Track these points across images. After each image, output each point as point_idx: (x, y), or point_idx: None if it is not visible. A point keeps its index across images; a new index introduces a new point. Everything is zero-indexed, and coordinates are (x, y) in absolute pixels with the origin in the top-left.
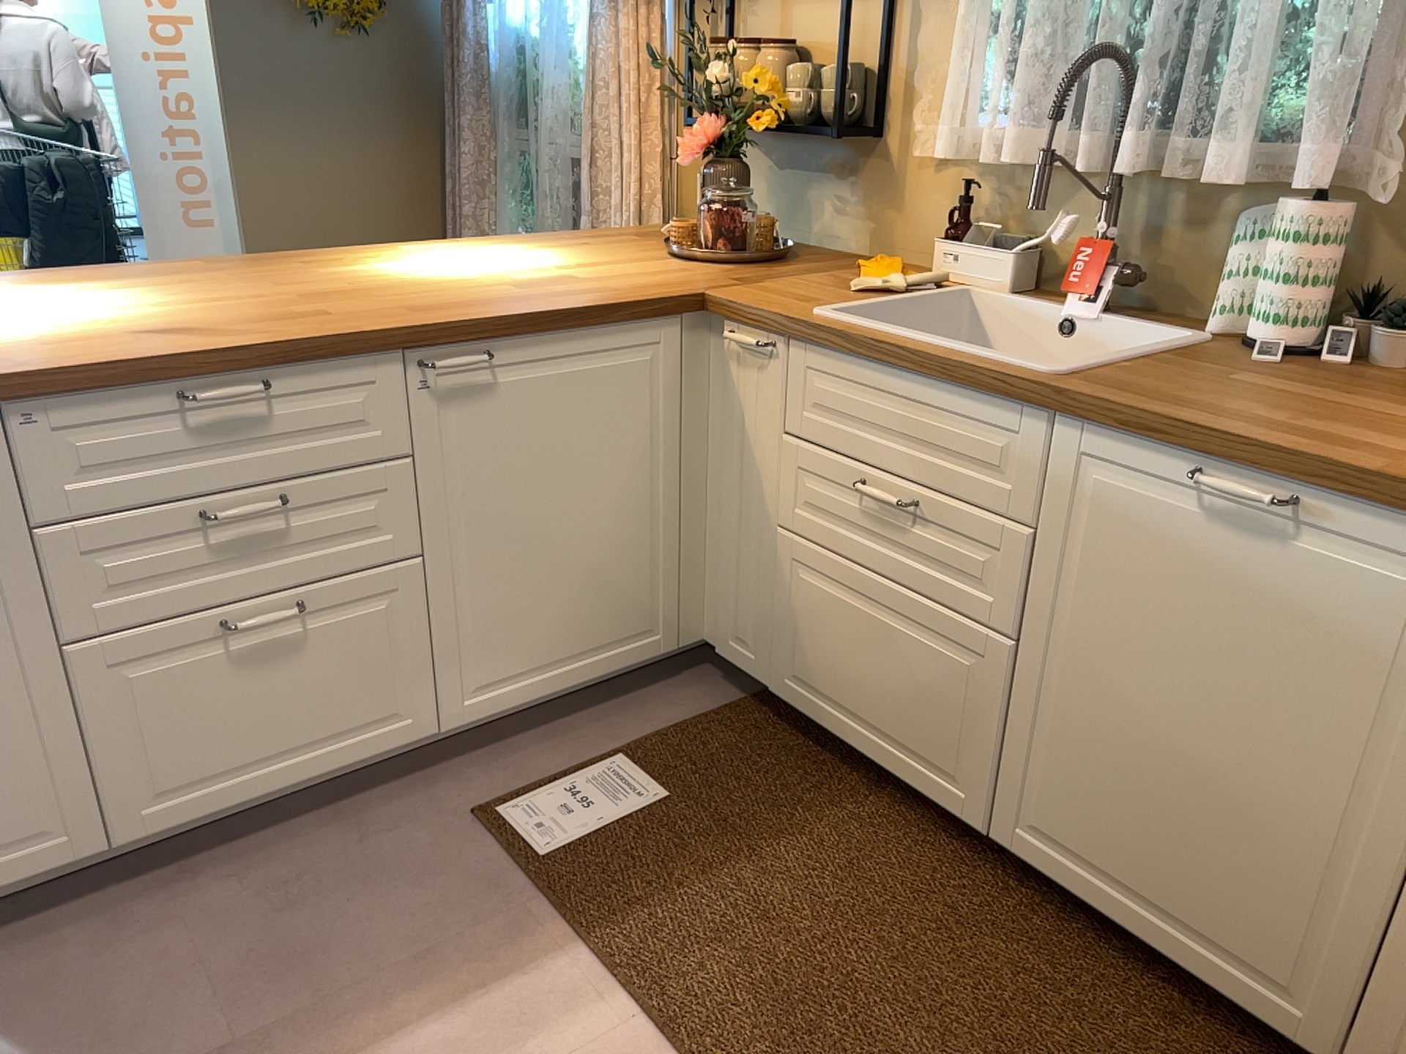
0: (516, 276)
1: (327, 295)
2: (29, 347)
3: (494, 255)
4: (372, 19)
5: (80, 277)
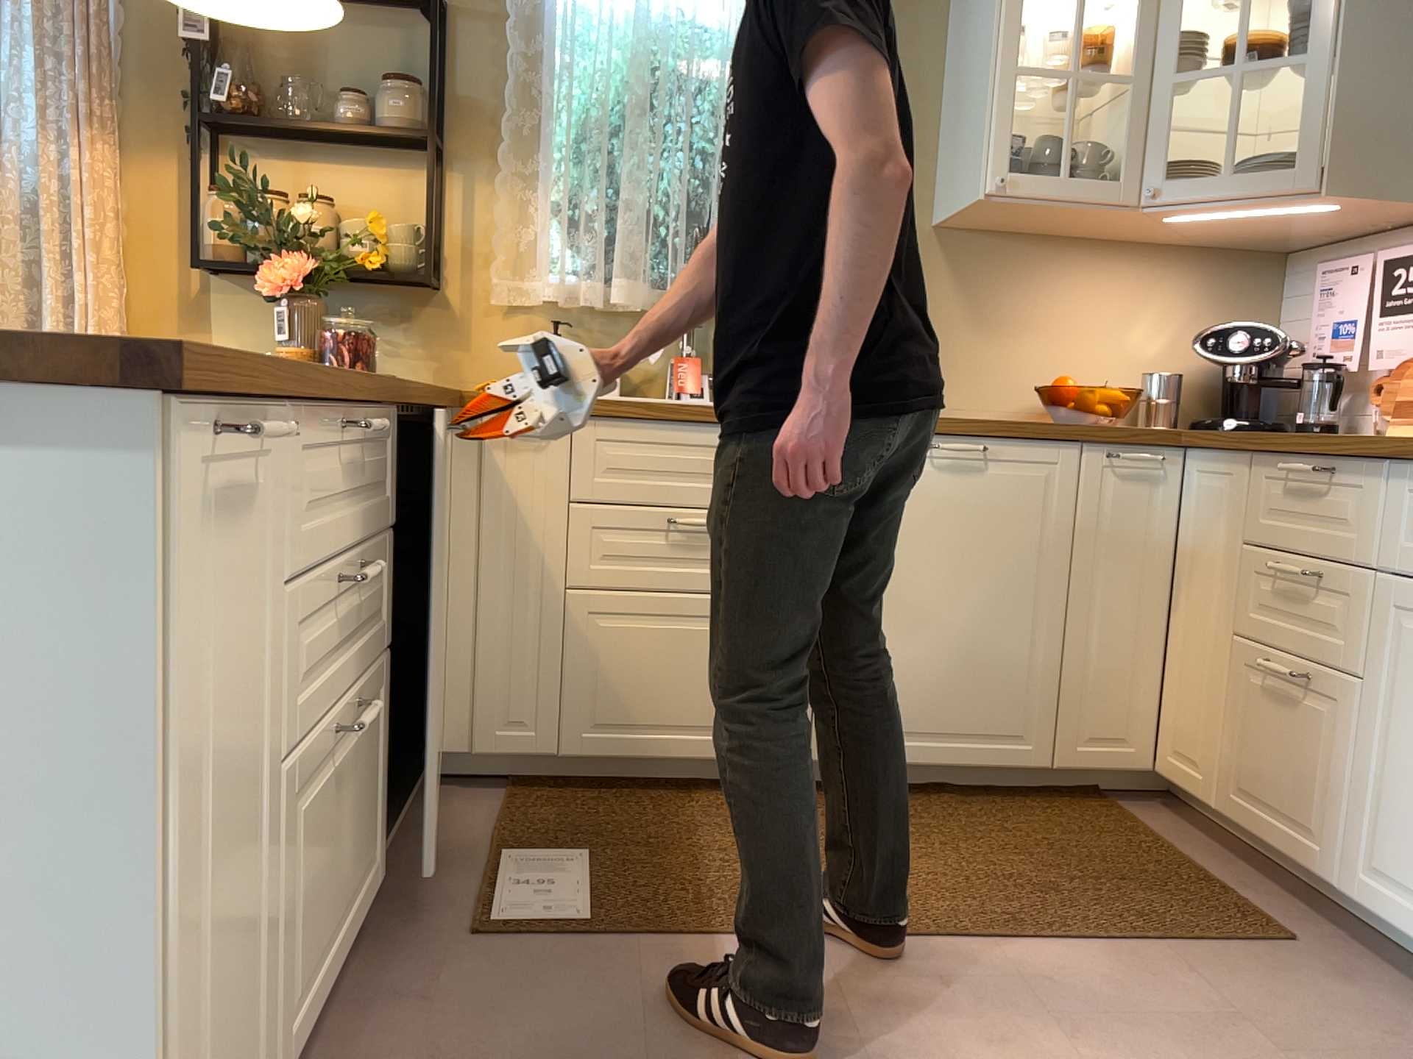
0: None
1: None
2: None
3: None
4: None
5: None
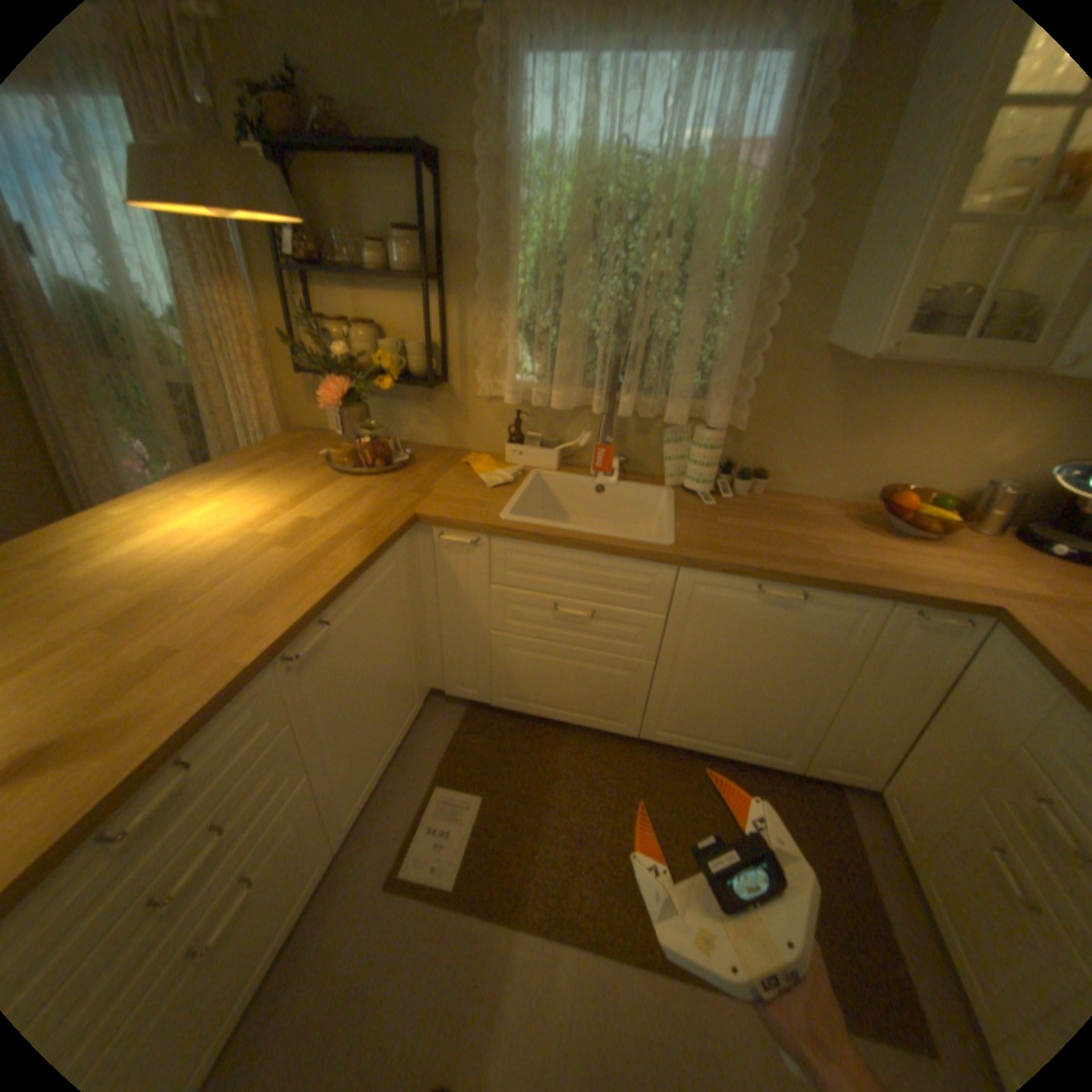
0: (265, 530)
1: (125, 615)
2: None
3: (208, 503)
4: None
5: None
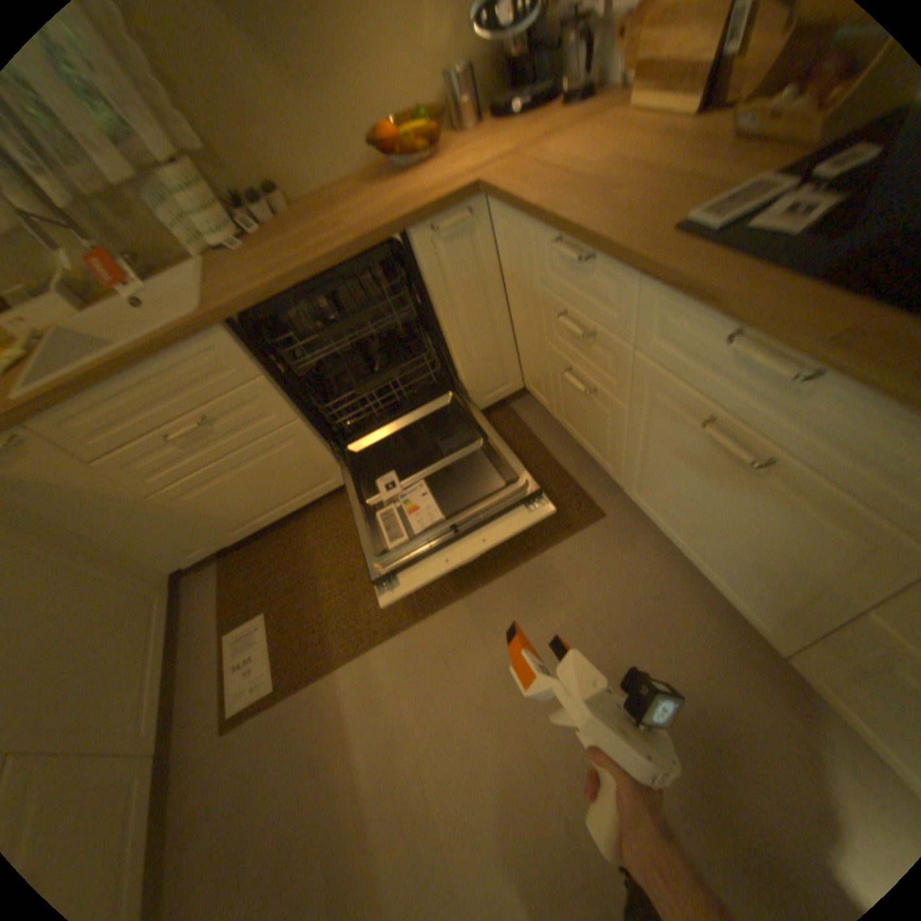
0: None
1: None
2: None
3: None
4: None
5: None
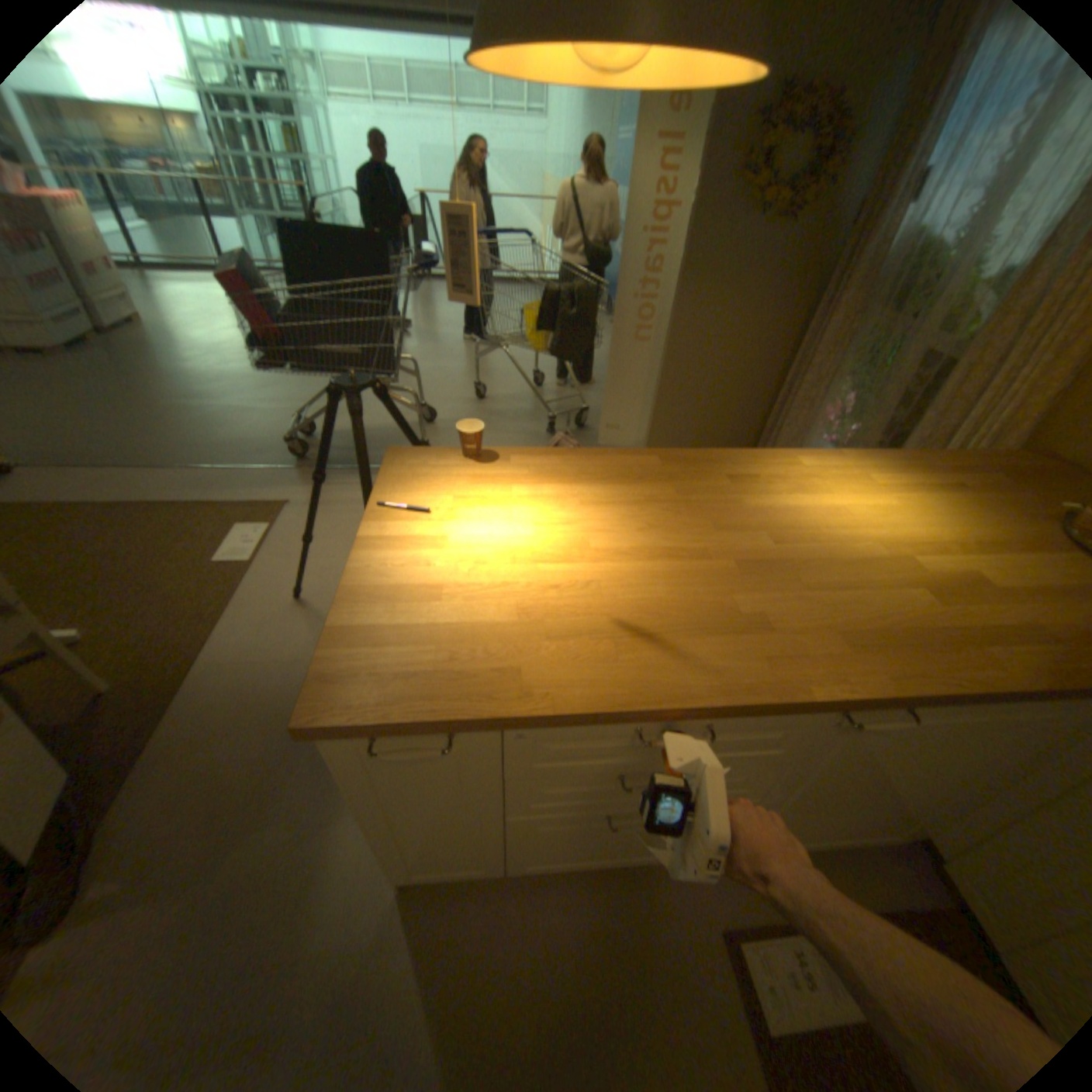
0: (926, 561)
1: (758, 563)
2: (533, 632)
3: (885, 495)
4: (804, 206)
5: (576, 467)
